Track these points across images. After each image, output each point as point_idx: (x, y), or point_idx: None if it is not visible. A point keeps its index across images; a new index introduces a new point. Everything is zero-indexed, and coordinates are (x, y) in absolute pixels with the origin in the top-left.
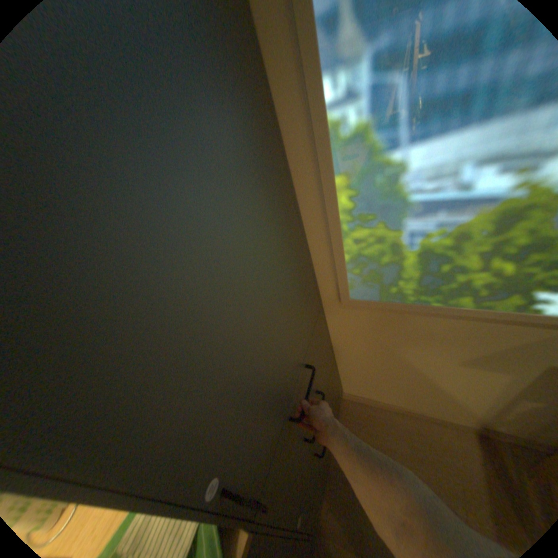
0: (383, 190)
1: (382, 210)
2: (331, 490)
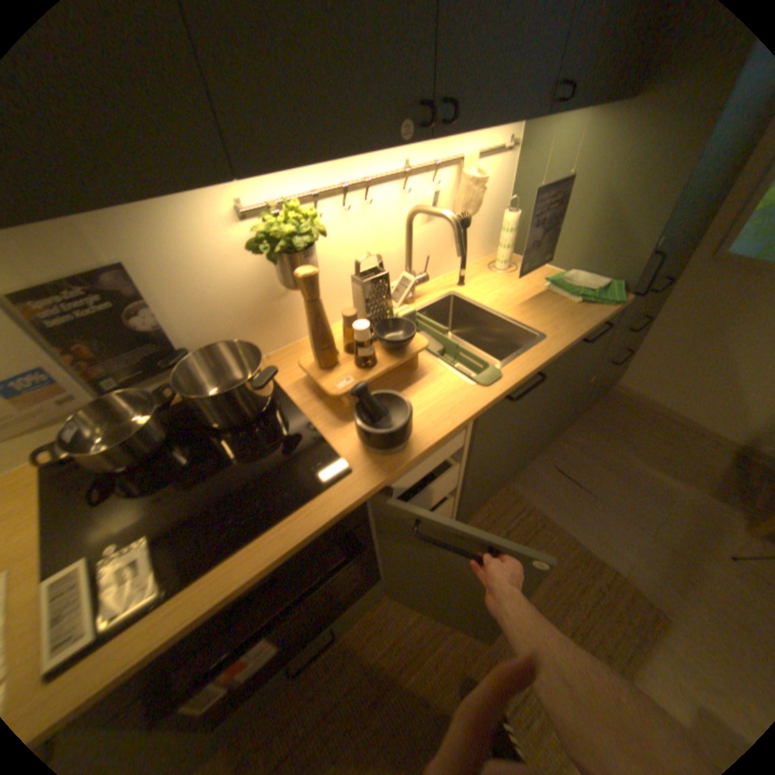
0: None
1: None
2: (579, 426)
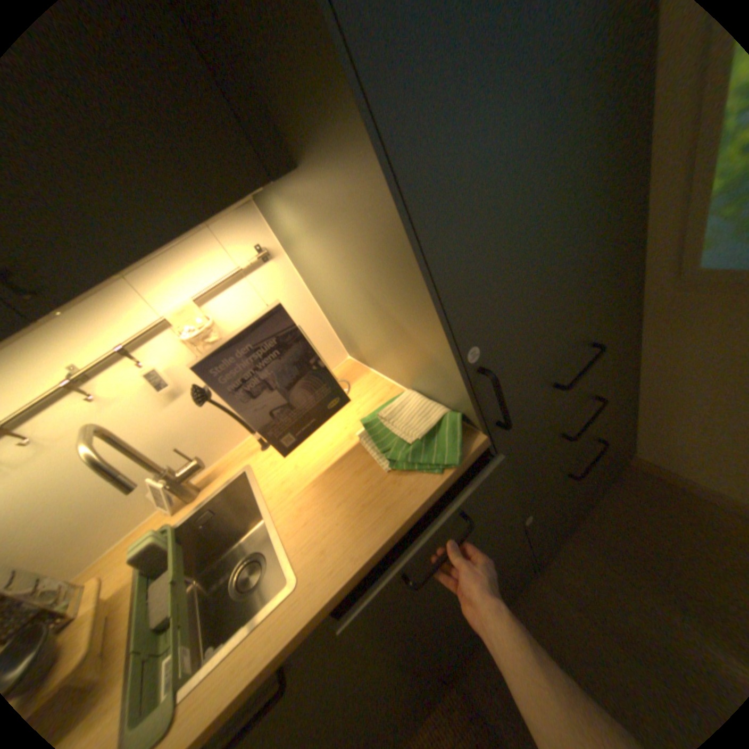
0: None
1: None
2: (576, 550)
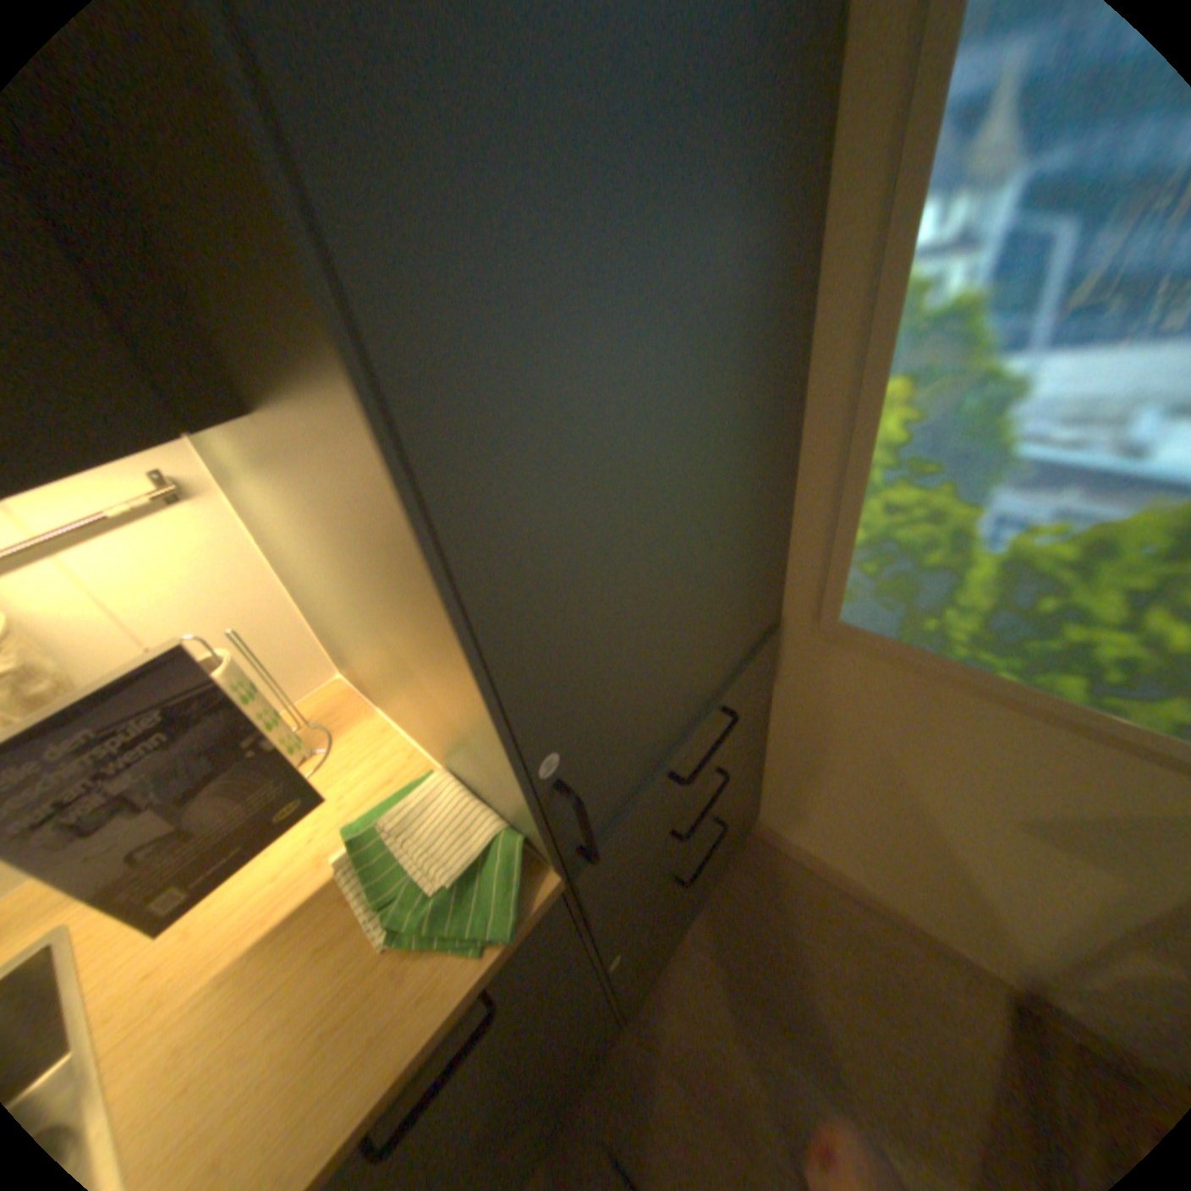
0: (971, 424)
1: (959, 461)
2: (677, 973)
